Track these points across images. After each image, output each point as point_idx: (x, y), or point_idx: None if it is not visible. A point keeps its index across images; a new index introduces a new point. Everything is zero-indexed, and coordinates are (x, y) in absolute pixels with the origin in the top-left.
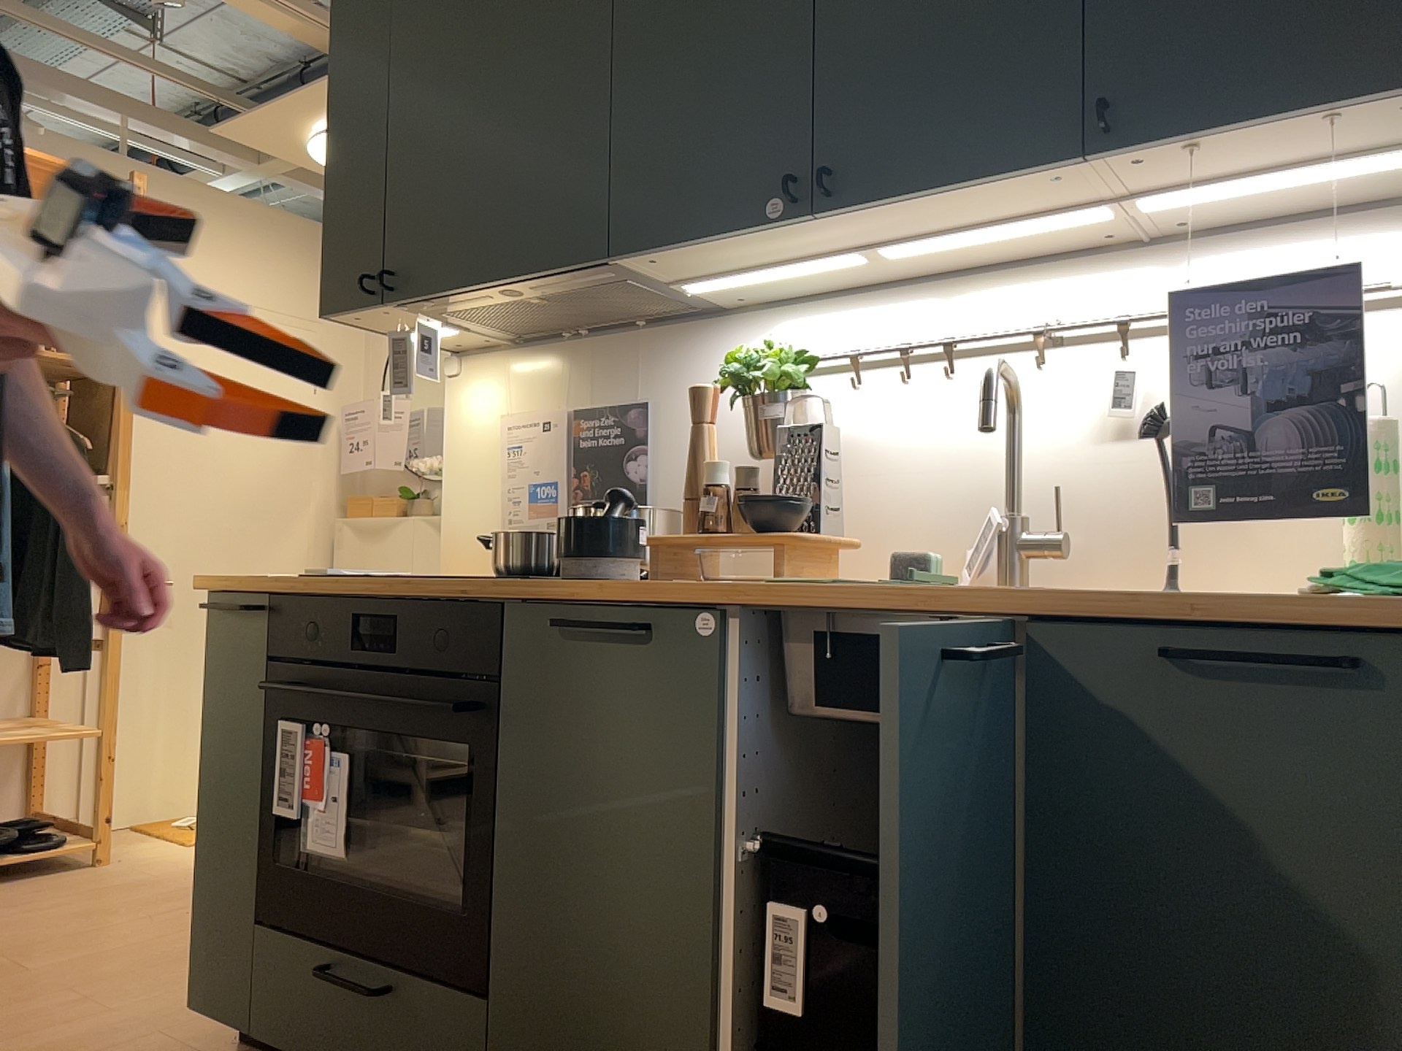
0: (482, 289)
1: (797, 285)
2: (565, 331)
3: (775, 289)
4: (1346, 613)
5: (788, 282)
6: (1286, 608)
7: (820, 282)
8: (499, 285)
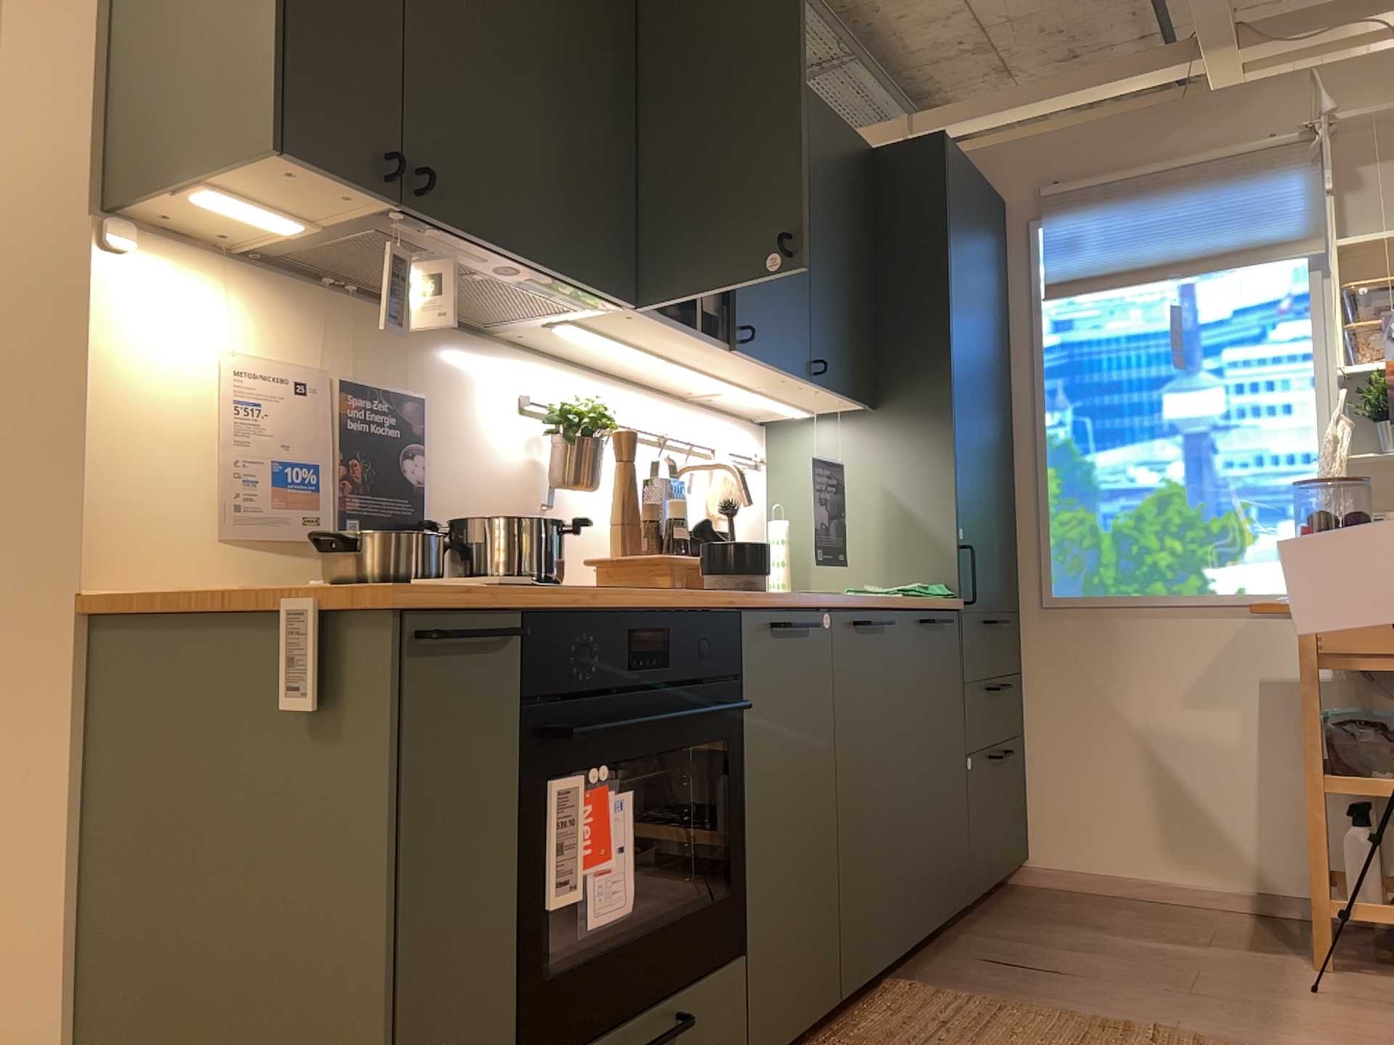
0: (510, 258)
1: (562, 344)
2: (334, 279)
3: (547, 340)
4: (938, 604)
5: (571, 342)
6: (929, 602)
7: (575, 349)
8: (531, 265)
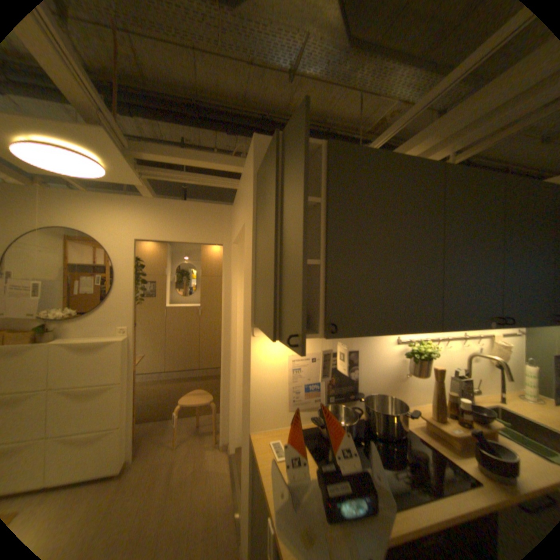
0: (378, 334)
1: None
2: None
3: None
4: None
5: None
6: None
7: None
8: (388, 334)
